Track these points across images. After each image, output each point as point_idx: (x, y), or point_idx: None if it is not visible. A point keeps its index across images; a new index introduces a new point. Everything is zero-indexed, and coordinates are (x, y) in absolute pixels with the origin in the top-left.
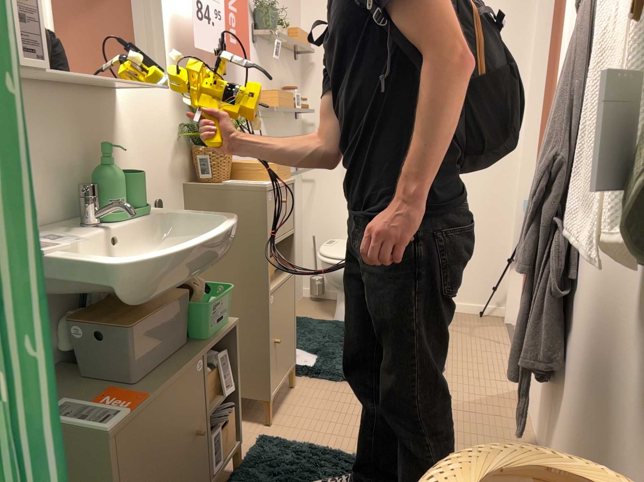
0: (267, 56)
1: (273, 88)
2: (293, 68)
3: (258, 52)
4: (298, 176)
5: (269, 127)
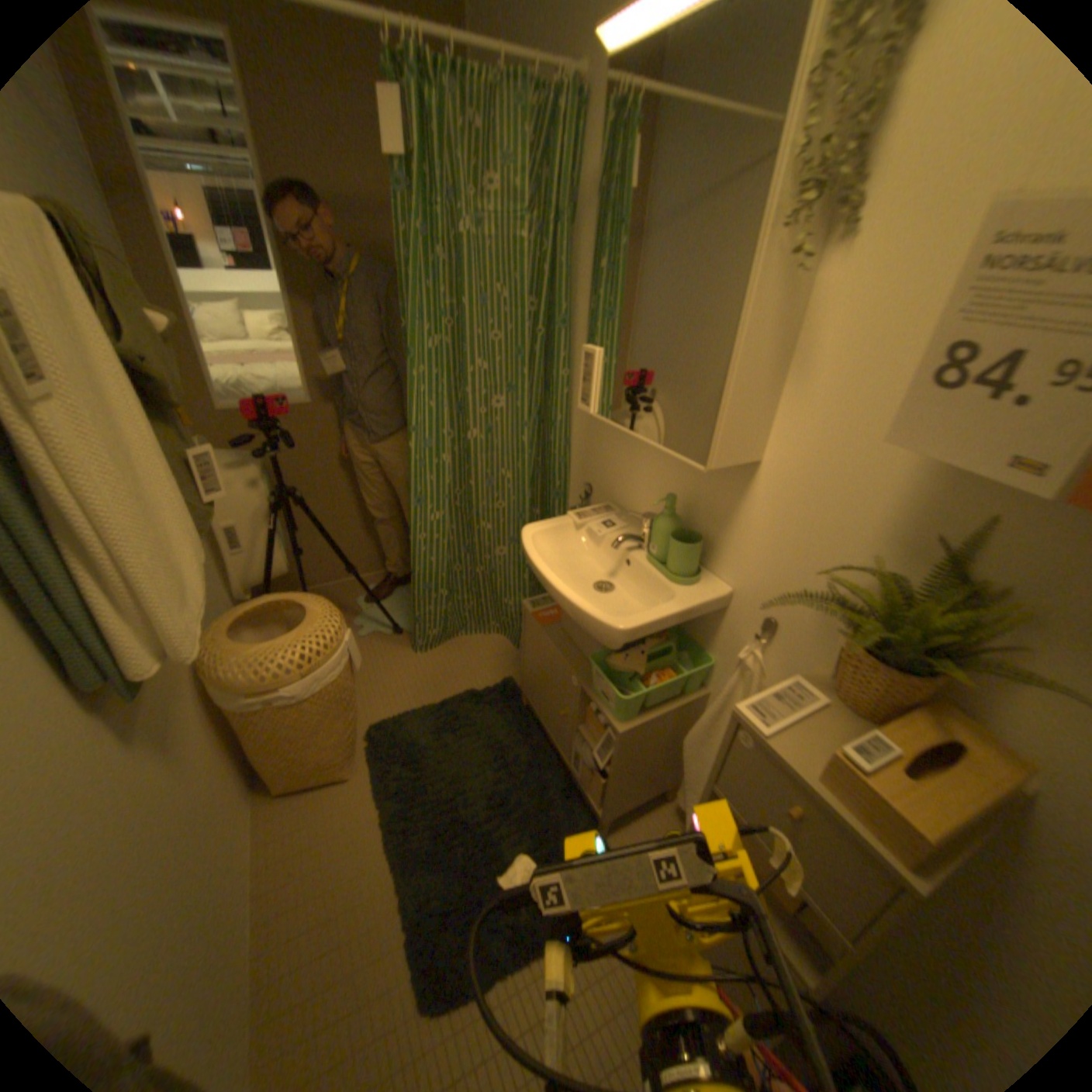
0: None
1: None
2: None
3: None
4: None
5: None
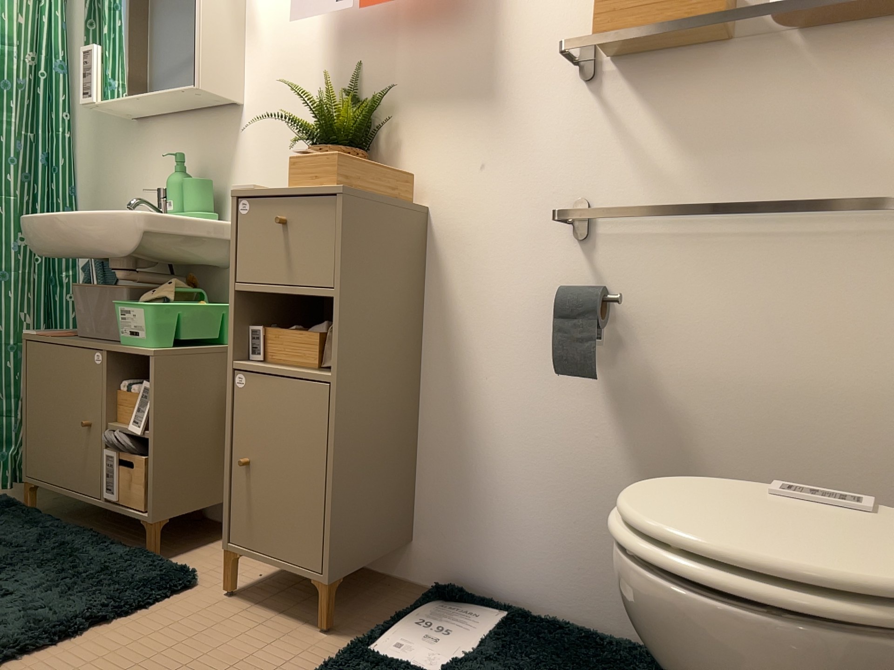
0: None
1: None
2: None
3: None
4: None
5: (662, 96)
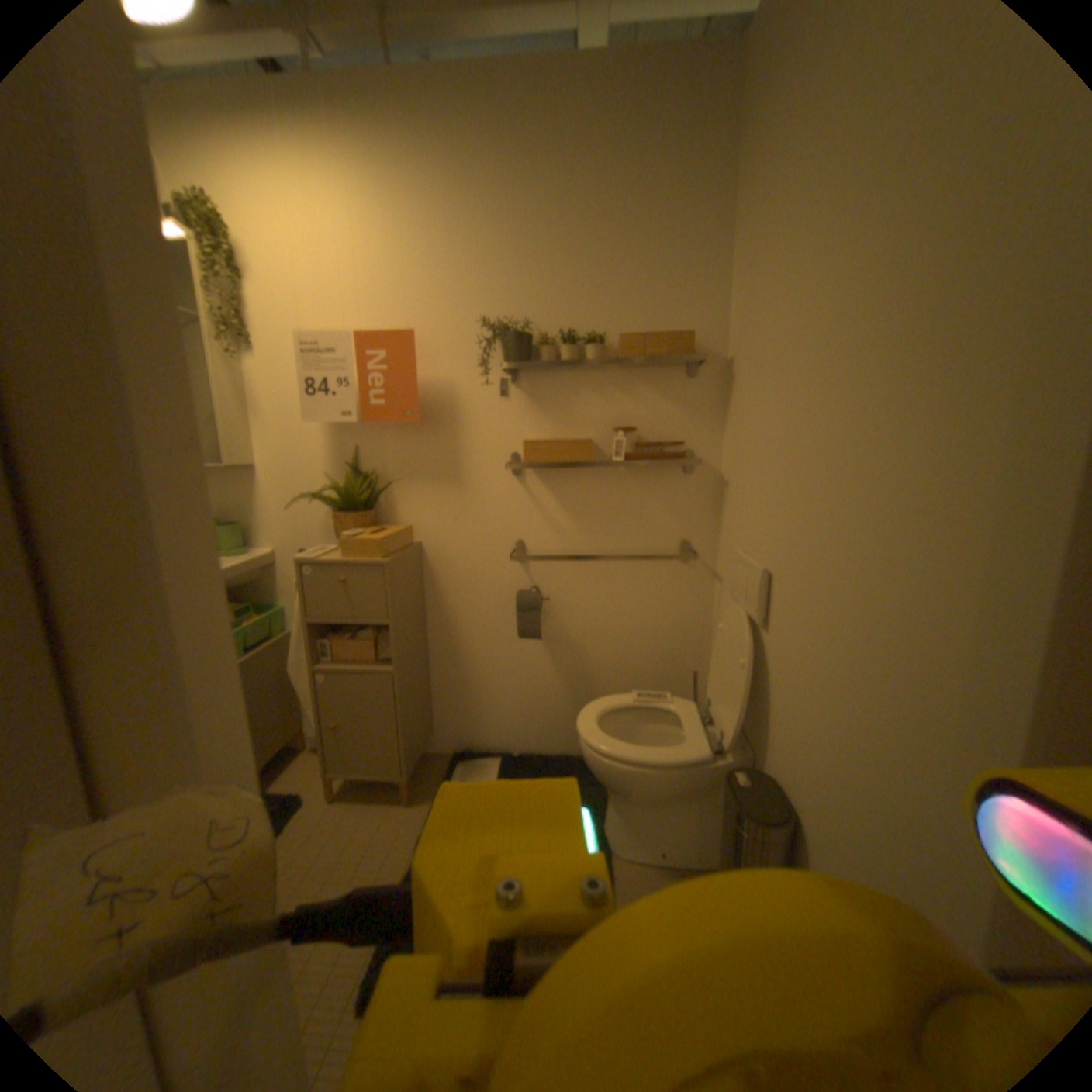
0: (562, 386)
1: (580, 429)
2: (681, 385)
3: (529, 386)
4: (696, 564)
5: (563, 484)
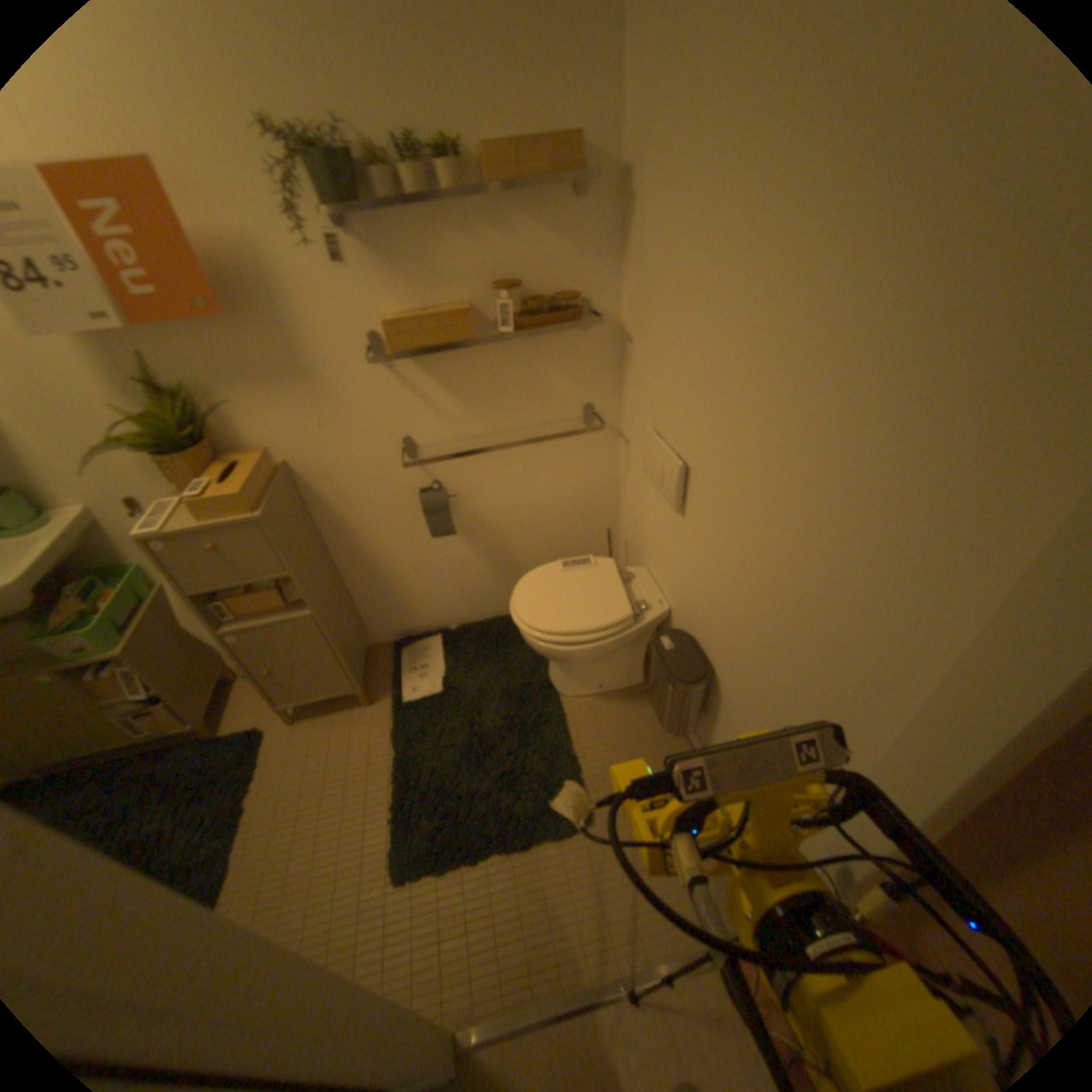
0: (409, 230)
1: (446, 291)
2: (564, 214)
3: (362, 235)
4: (597, 429)
5: (440, 366)
